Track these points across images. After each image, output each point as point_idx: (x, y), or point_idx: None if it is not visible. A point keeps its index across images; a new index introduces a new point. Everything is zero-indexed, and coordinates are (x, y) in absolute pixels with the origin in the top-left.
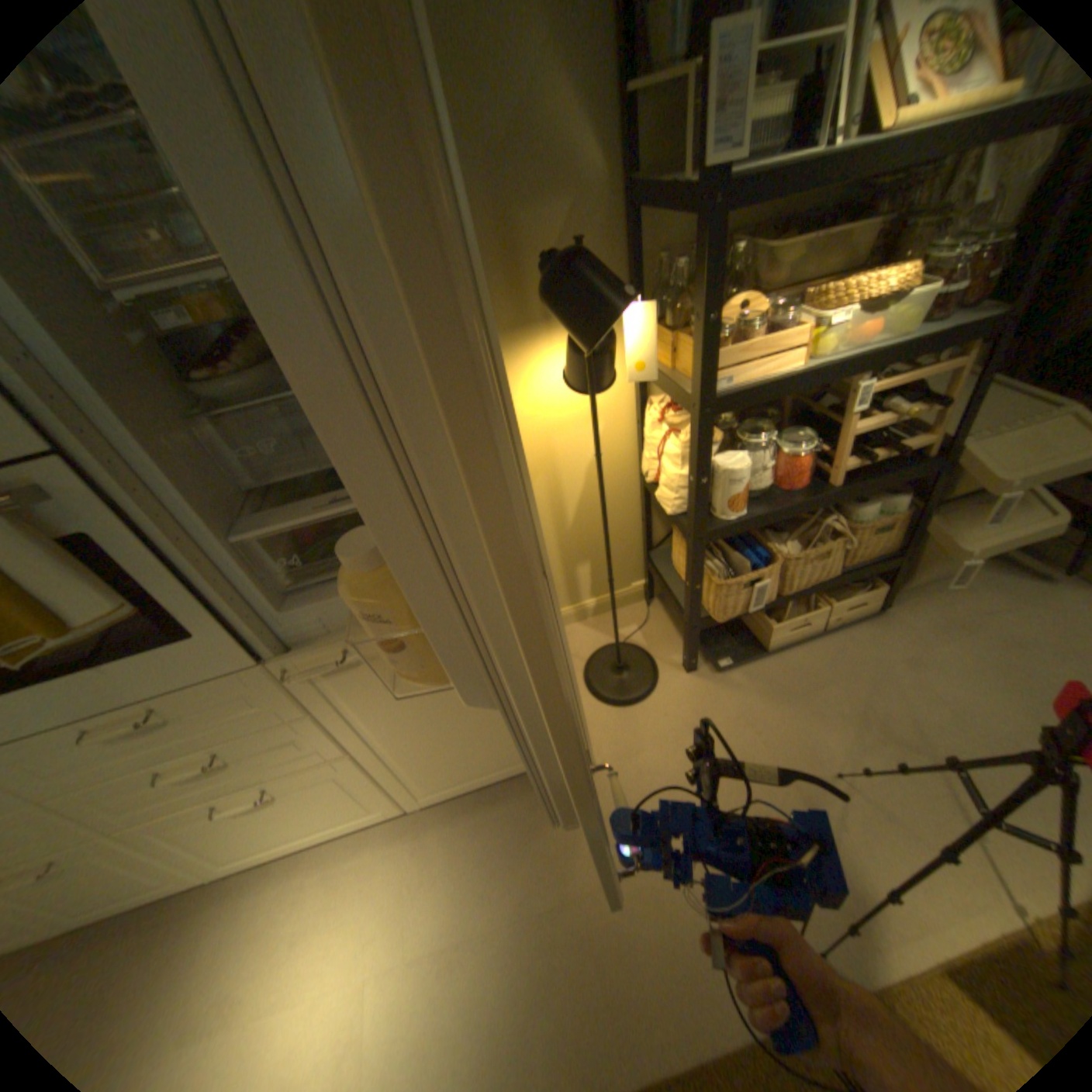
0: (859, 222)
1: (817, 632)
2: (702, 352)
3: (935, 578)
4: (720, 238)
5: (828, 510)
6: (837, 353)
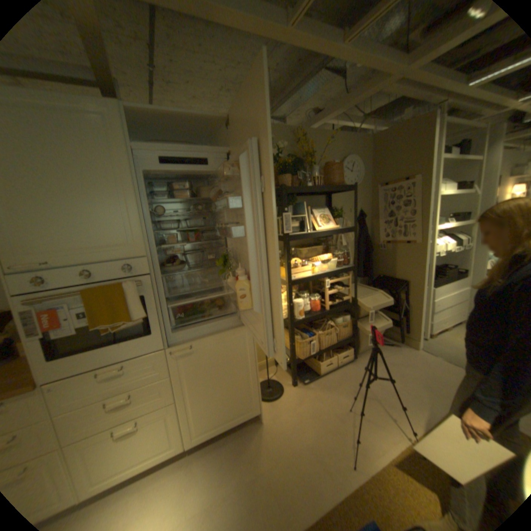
0: (318, 246)
1: (335, 367)
2: (287, 270)
3: (367, 347)
4: (288, 246)
5: (328, 320)
6: (318, 273)
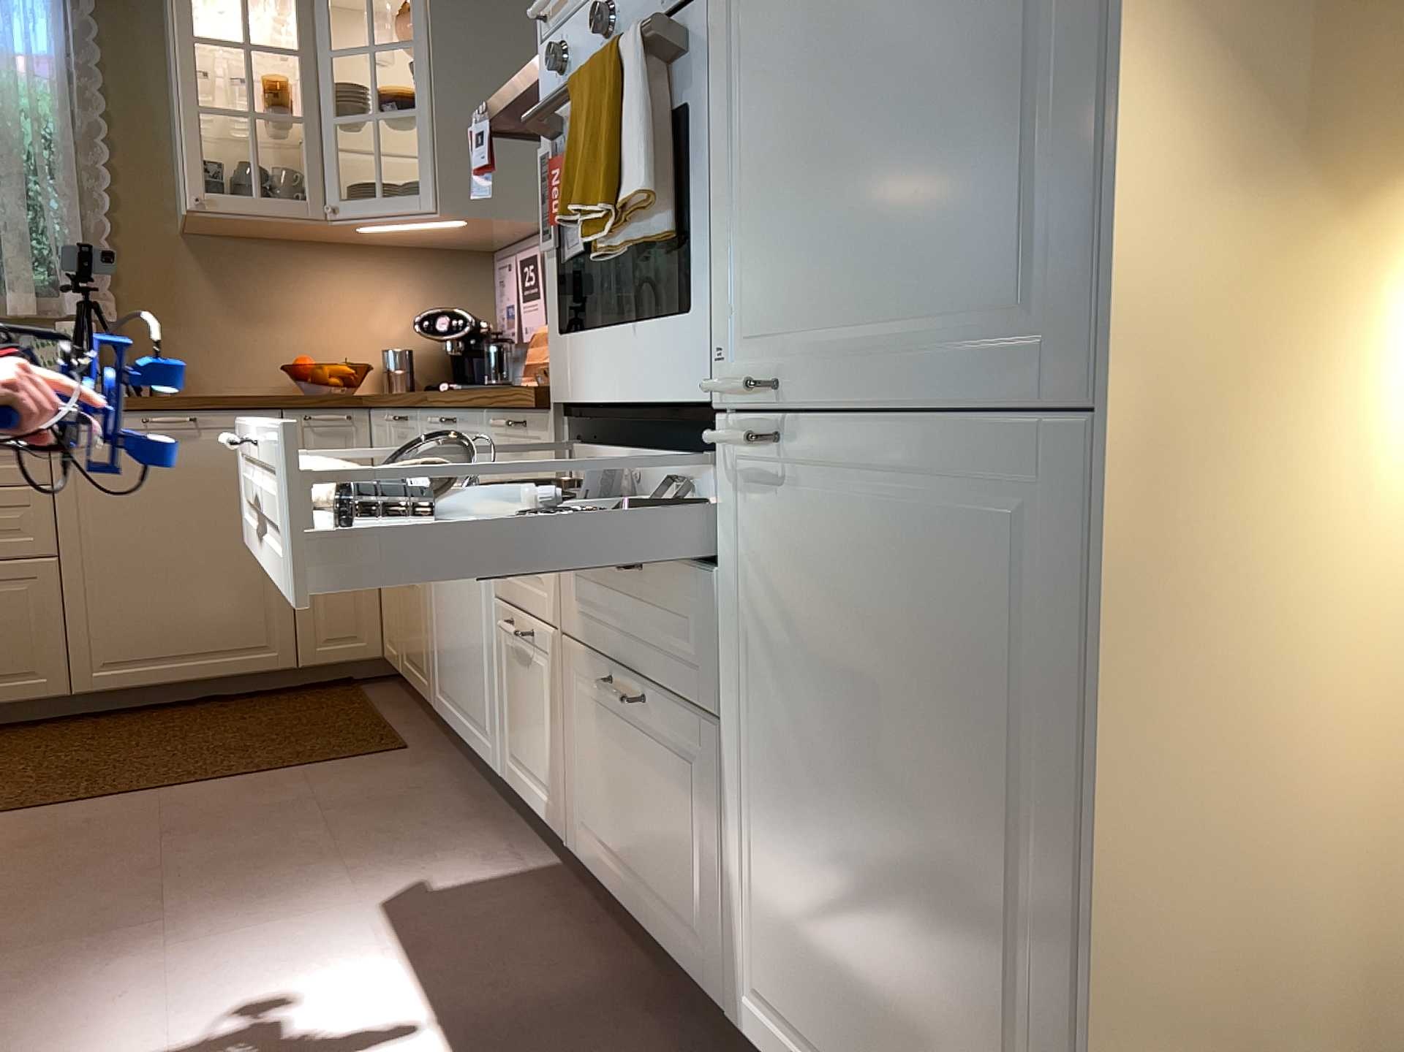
0: None
1: None
2: None
3: None
4: None
5: None
6: None
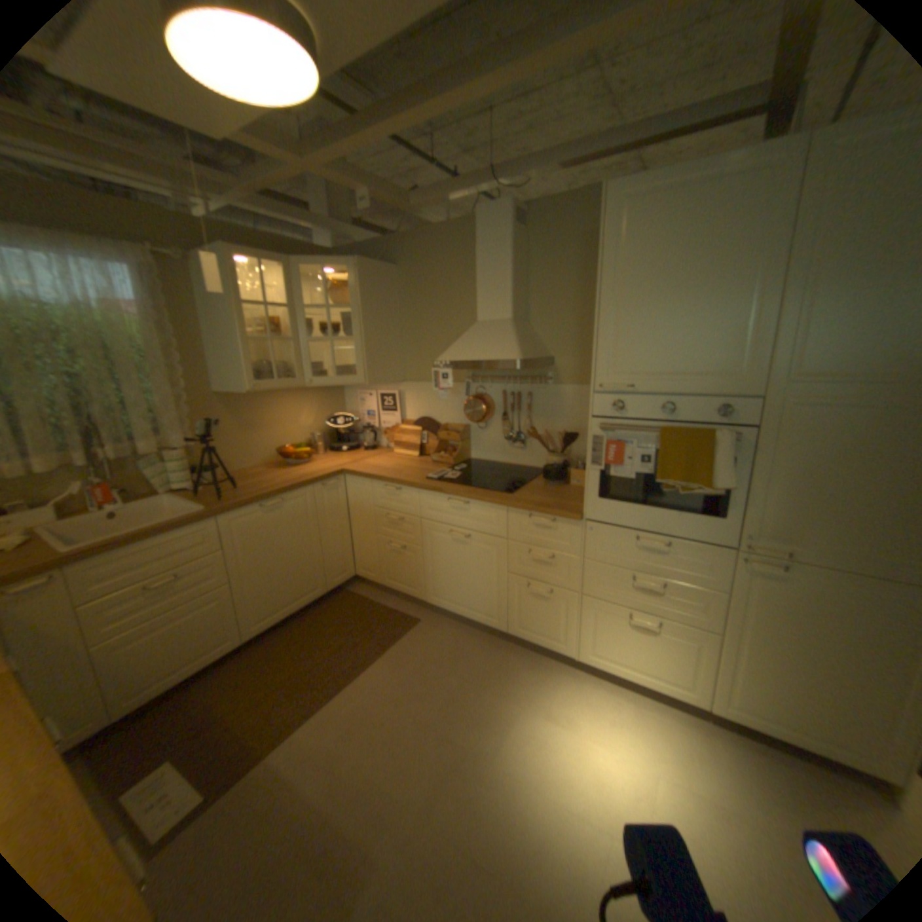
0: None
1: None
2: None
3: None
4: None
5: None
6: None
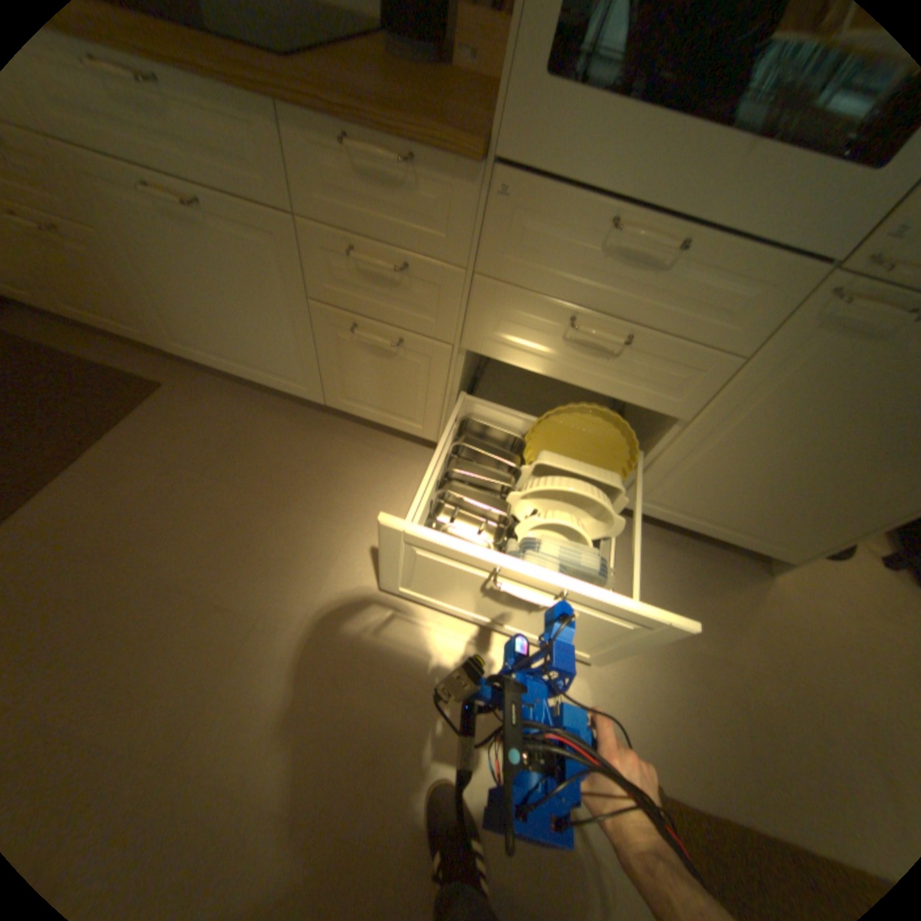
0: None
1: None
2: None
3: None
4: None
5: None
6: None
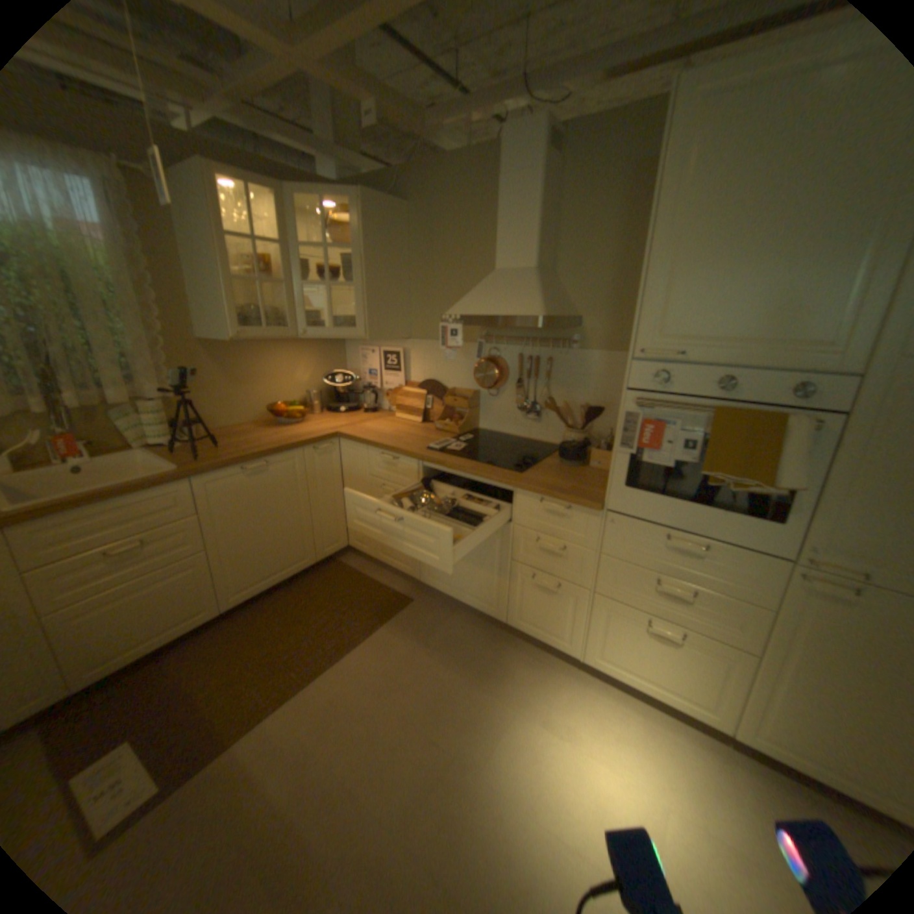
0: None
1: None
2: None
3: None
4: None
5: None
6: None
